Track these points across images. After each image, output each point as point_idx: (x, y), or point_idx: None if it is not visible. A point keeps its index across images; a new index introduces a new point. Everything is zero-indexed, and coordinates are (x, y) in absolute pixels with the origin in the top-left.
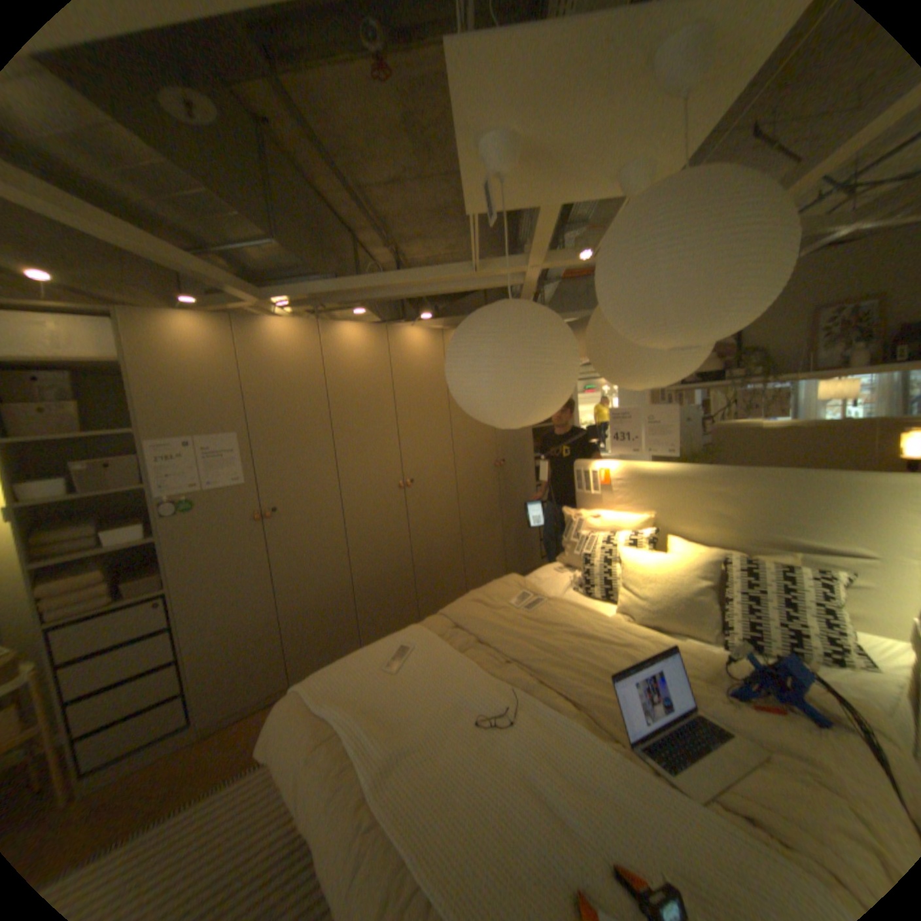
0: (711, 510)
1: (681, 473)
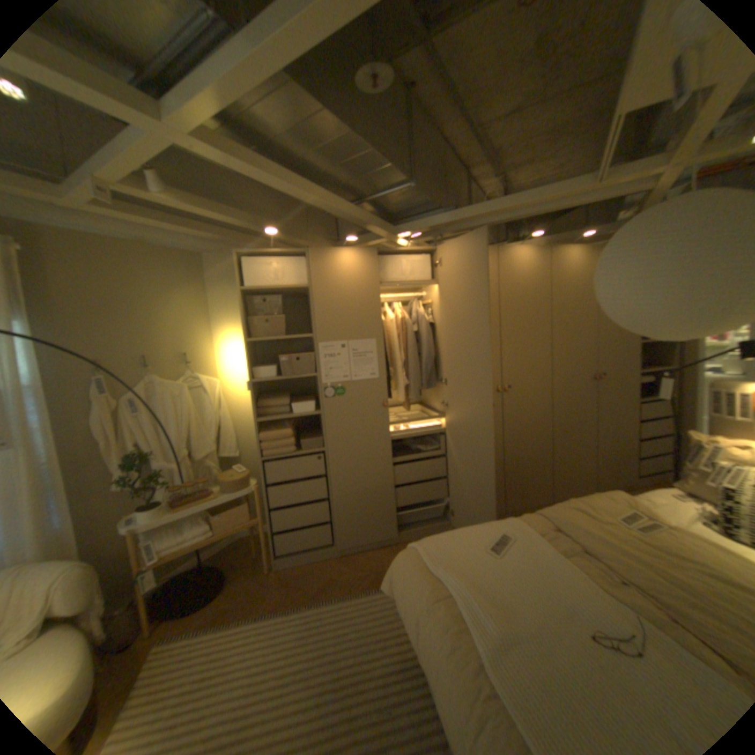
0: None
1: None
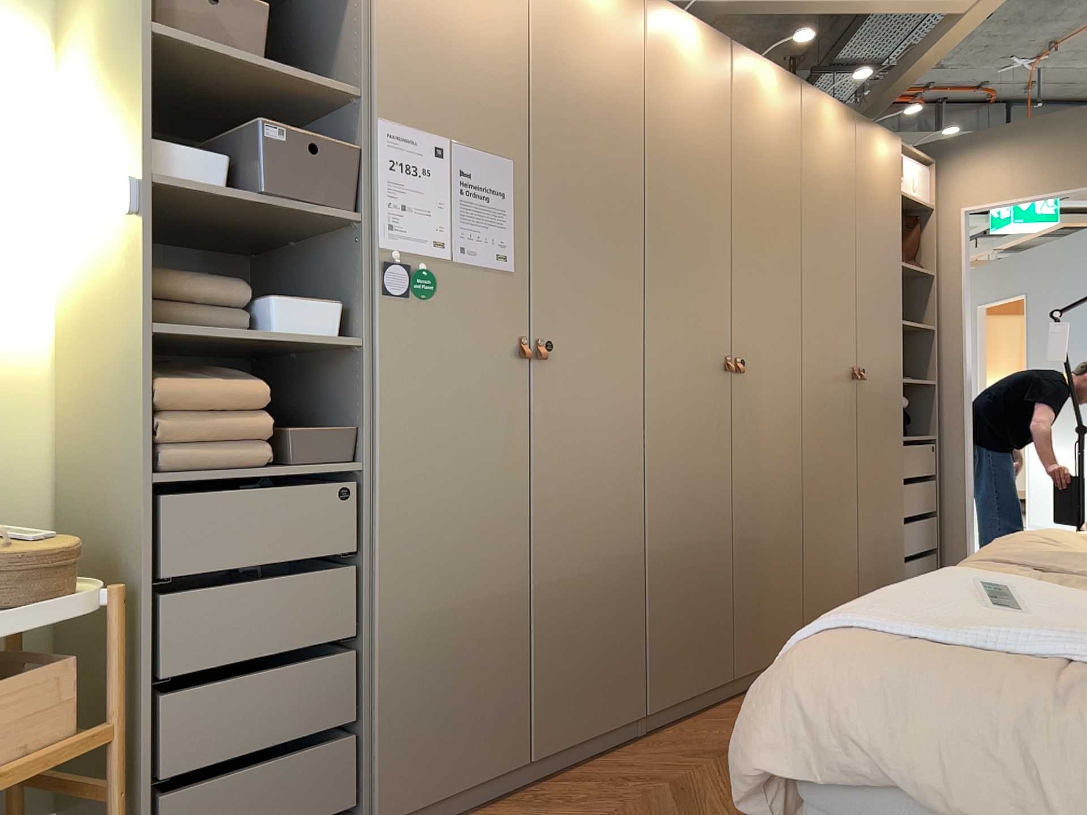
0: None
1: None
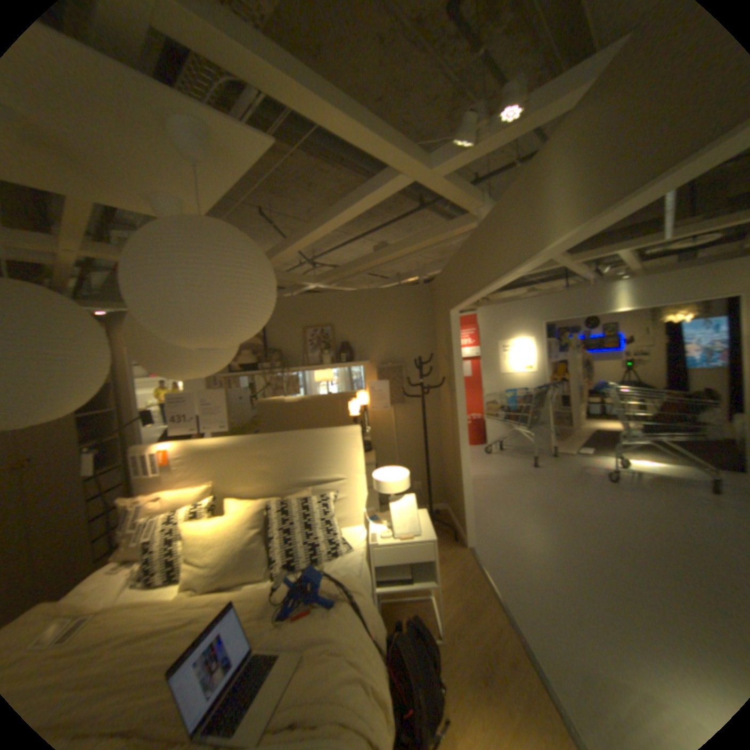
0: (254, 470)
1: (229, 445)
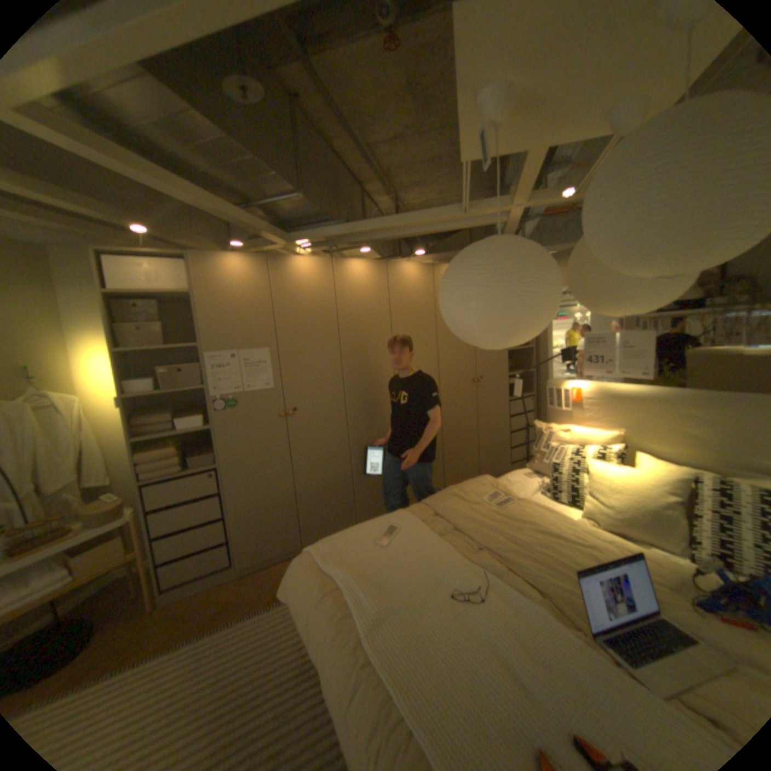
0: (684, 431)
1: (653, 395)
